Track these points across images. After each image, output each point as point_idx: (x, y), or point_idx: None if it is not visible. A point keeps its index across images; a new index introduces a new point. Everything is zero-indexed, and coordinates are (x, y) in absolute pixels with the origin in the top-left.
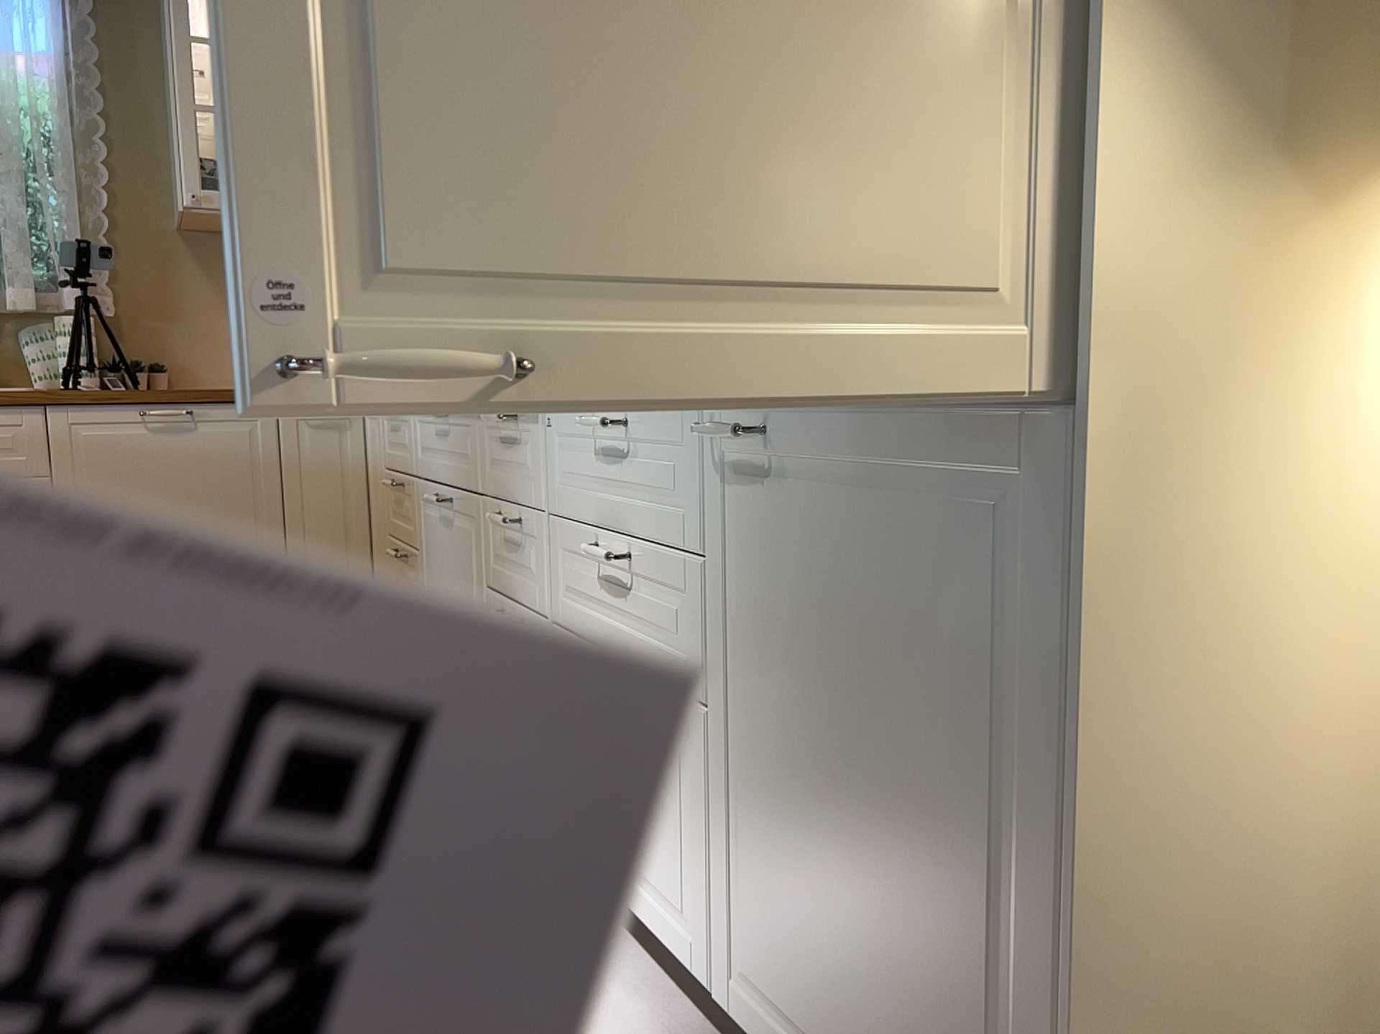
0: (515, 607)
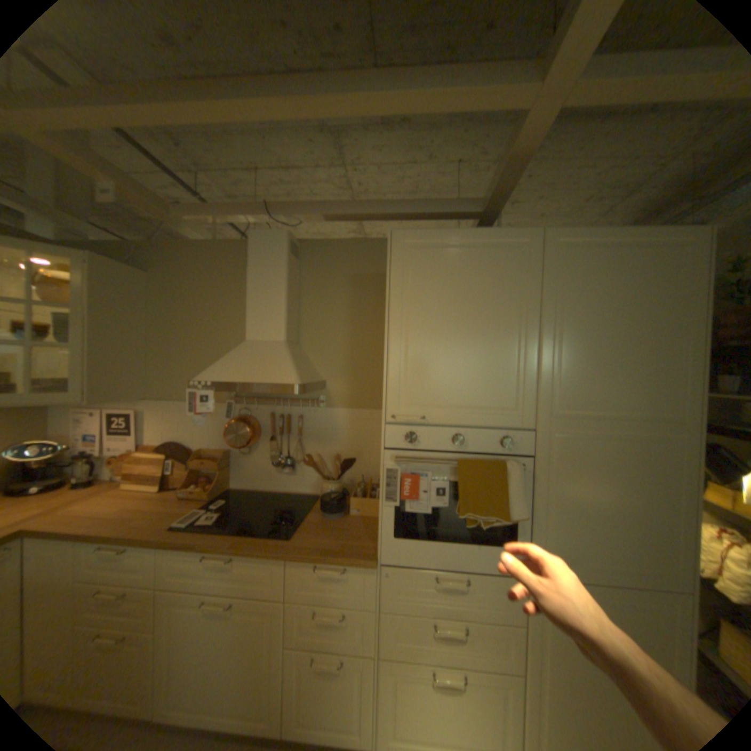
0: (326, 655)
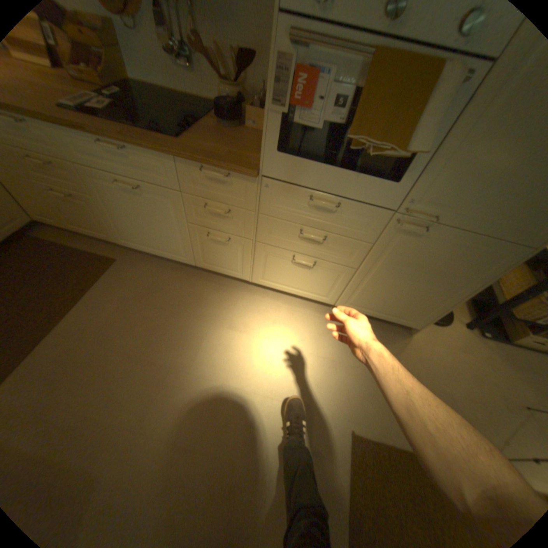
0: (218, 231)
